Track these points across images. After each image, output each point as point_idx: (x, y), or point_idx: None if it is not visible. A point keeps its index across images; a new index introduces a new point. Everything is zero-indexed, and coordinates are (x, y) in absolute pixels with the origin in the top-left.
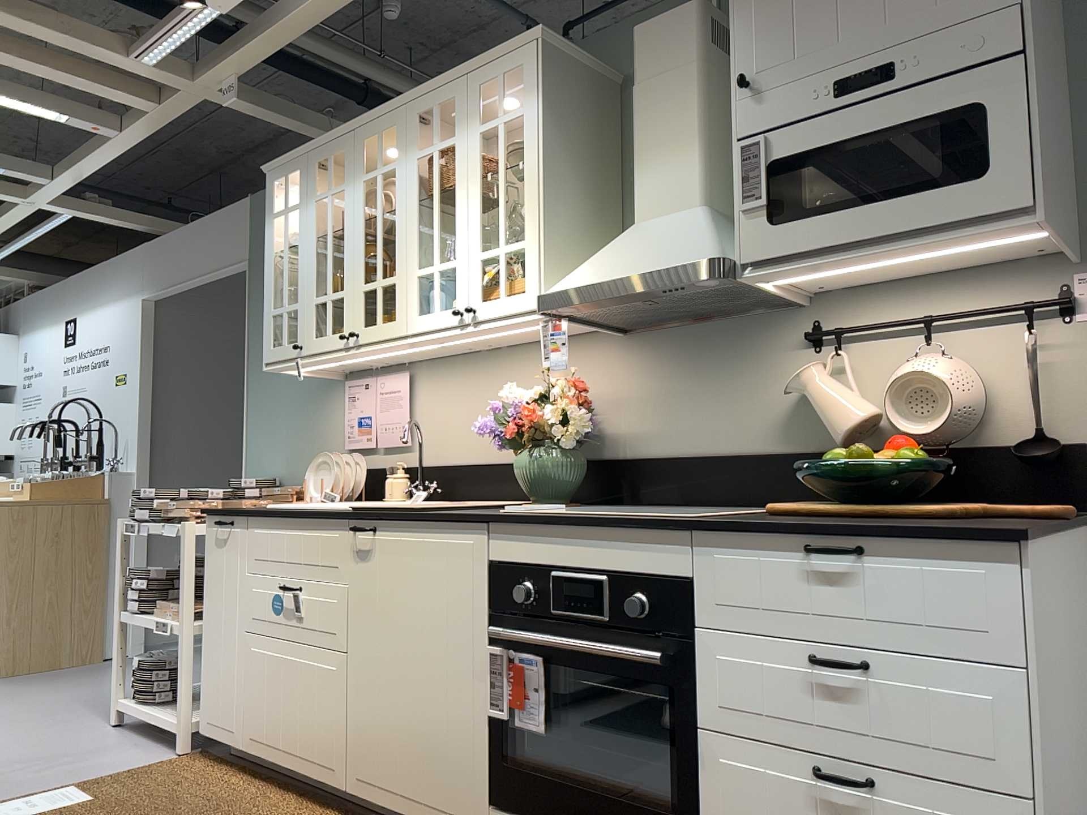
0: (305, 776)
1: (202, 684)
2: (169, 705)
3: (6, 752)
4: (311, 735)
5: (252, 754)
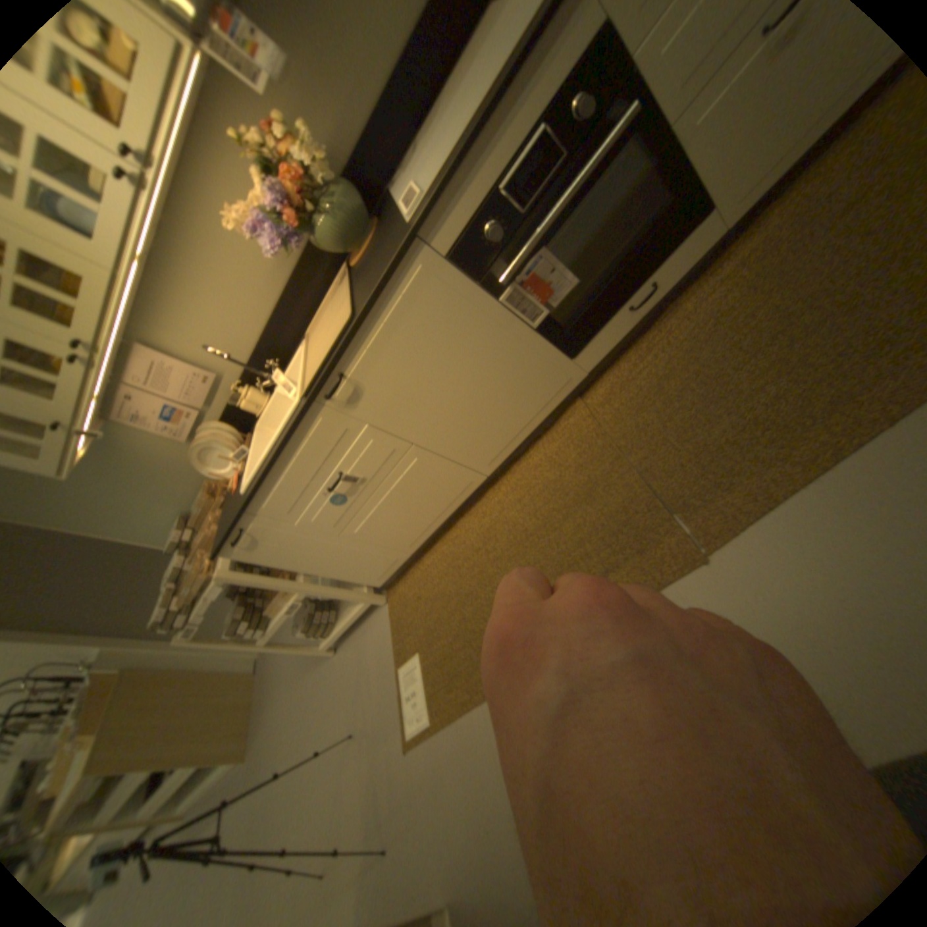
0: (459, 505)
1: (351, 578)
2: (338, 611)
3: (339, 722)
4: (442, 493)
5: (420, 544)
